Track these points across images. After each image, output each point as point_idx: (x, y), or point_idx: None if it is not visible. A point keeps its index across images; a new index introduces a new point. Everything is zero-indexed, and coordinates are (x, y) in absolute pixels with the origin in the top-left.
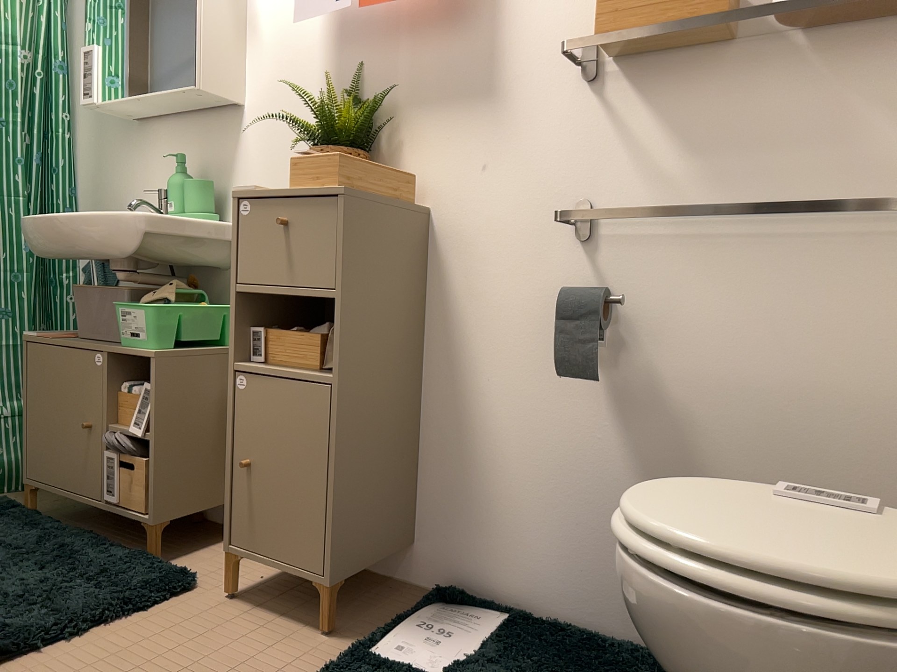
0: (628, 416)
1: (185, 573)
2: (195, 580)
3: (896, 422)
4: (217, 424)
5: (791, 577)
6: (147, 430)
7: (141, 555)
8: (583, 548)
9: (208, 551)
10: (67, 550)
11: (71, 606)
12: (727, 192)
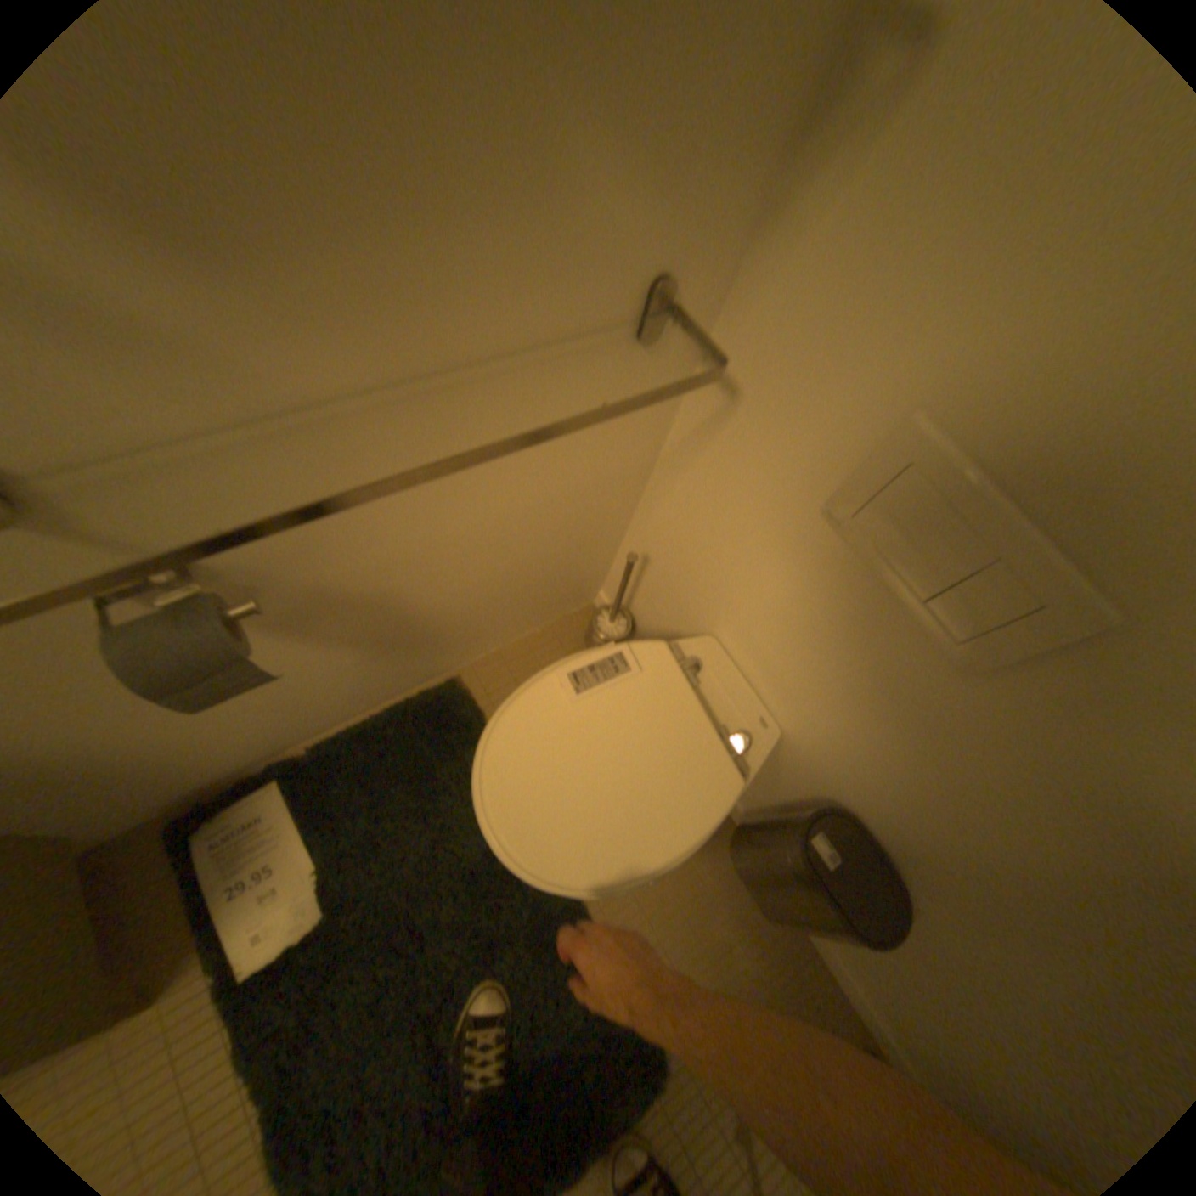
0: (300, 625)
1: None
2: None
3: (570, 500)
4: None
5: (681, 848)
6: None
7: None
8: (306, 704)
9: None
10: None
11: None
12: (329, 325)
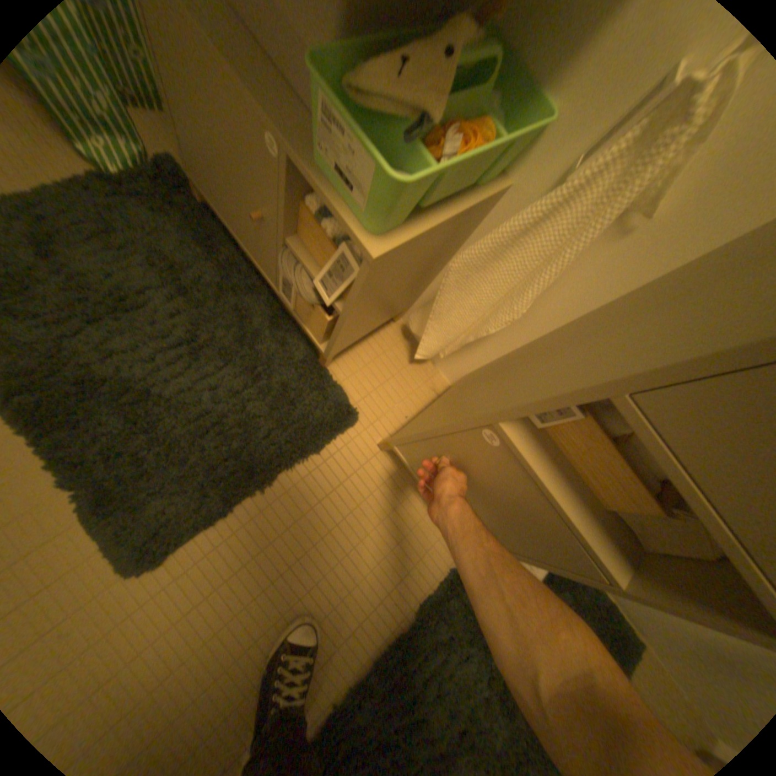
0: None
1: (352, 414)
2: (359, 421)
3: None
4: (418, 277)
5: None
6: (338, 298)
7: (316, 368)
8: None
9: (368, 350)
10: (248, 328)
11: (262, 450)
12: None
